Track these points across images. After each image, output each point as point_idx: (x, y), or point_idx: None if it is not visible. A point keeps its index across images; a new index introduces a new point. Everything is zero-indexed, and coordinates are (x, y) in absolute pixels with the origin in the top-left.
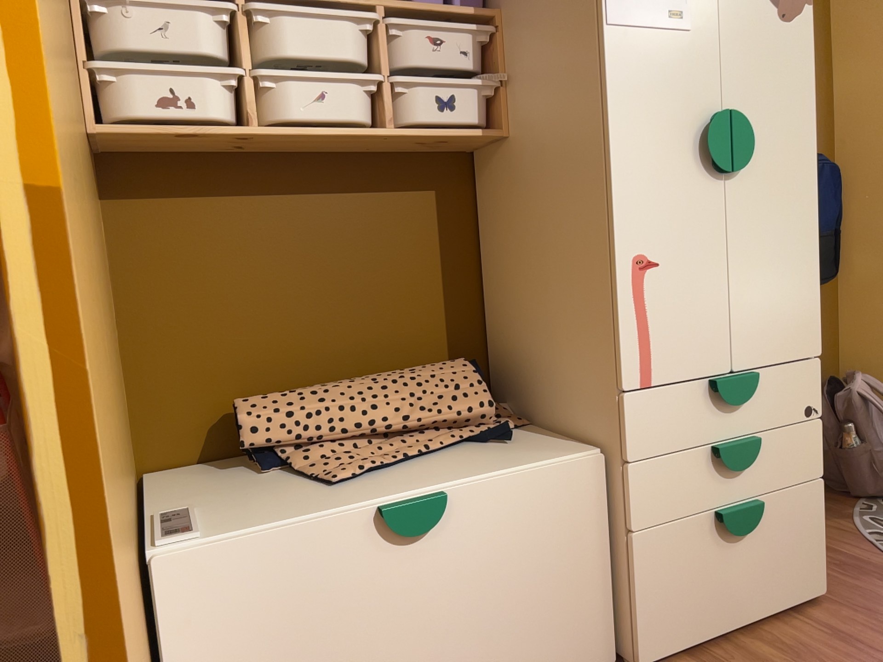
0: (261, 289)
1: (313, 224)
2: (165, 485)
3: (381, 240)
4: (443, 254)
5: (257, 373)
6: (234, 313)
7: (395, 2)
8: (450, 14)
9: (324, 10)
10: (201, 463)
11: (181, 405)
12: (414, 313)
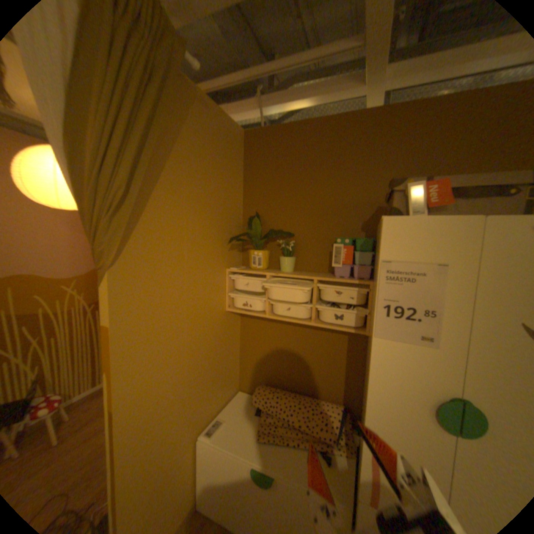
0: (277, 352)
1: (297, 337)
2: (236, 402)
3: (321, 349)
4: (347, 362)
5: (272, 377)
6: (268, 357)
7: (322, 277)
8: (348, 281)
9: (293, 281)
10: (252, 396)
11: (251, 377)
12: (330, 379)
